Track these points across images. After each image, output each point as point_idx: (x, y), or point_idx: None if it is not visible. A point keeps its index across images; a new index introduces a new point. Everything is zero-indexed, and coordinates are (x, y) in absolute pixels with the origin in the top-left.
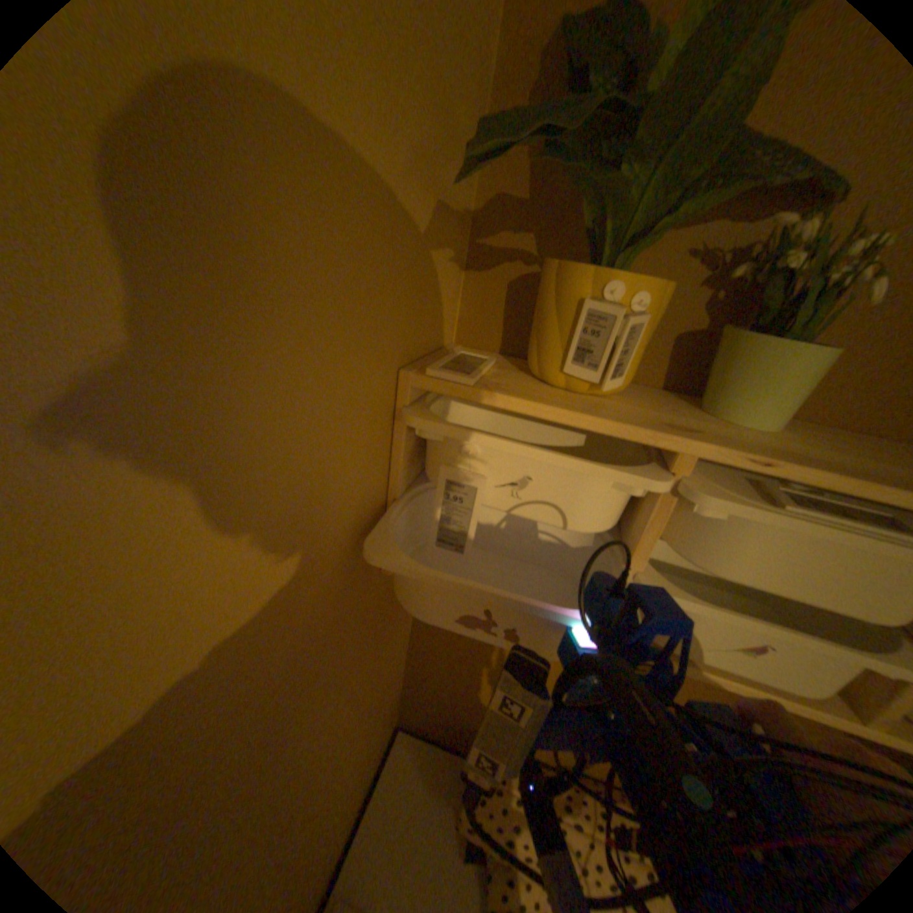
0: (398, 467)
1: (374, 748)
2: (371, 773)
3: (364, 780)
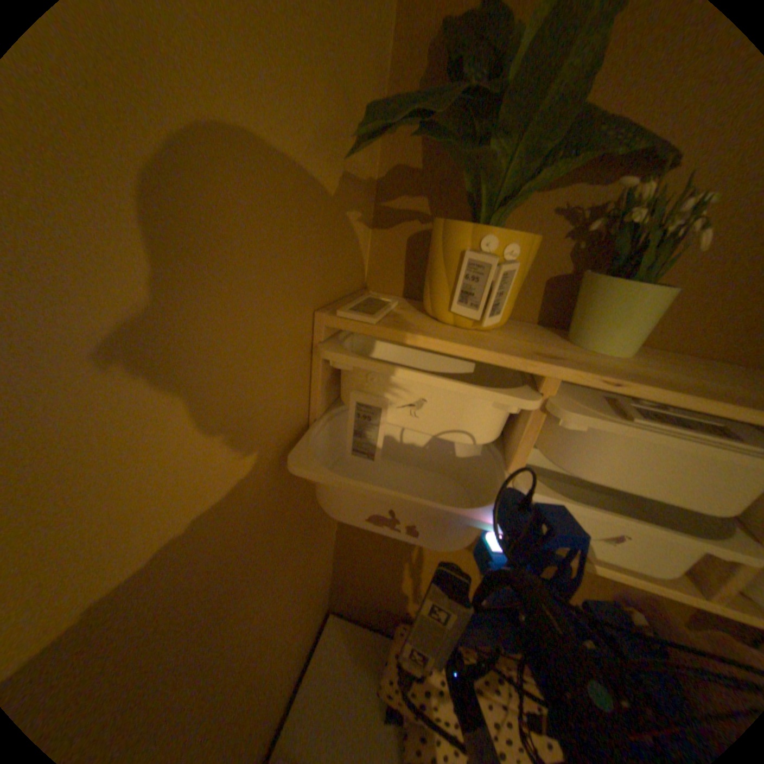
0: (316, 393)
1: (307, 628)
2: (306, 649)
3: (299, 656)
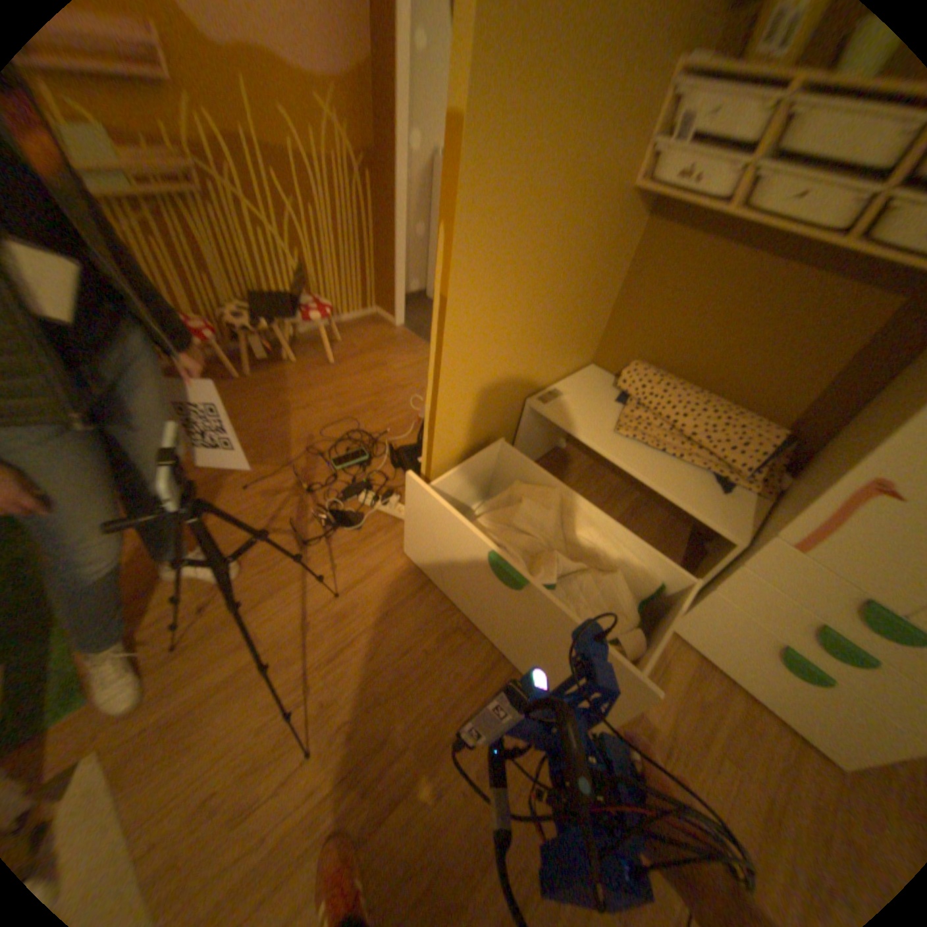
0: (658, 116)
1: (585, 333)
2: (578, 354)
3: (577, 346)
